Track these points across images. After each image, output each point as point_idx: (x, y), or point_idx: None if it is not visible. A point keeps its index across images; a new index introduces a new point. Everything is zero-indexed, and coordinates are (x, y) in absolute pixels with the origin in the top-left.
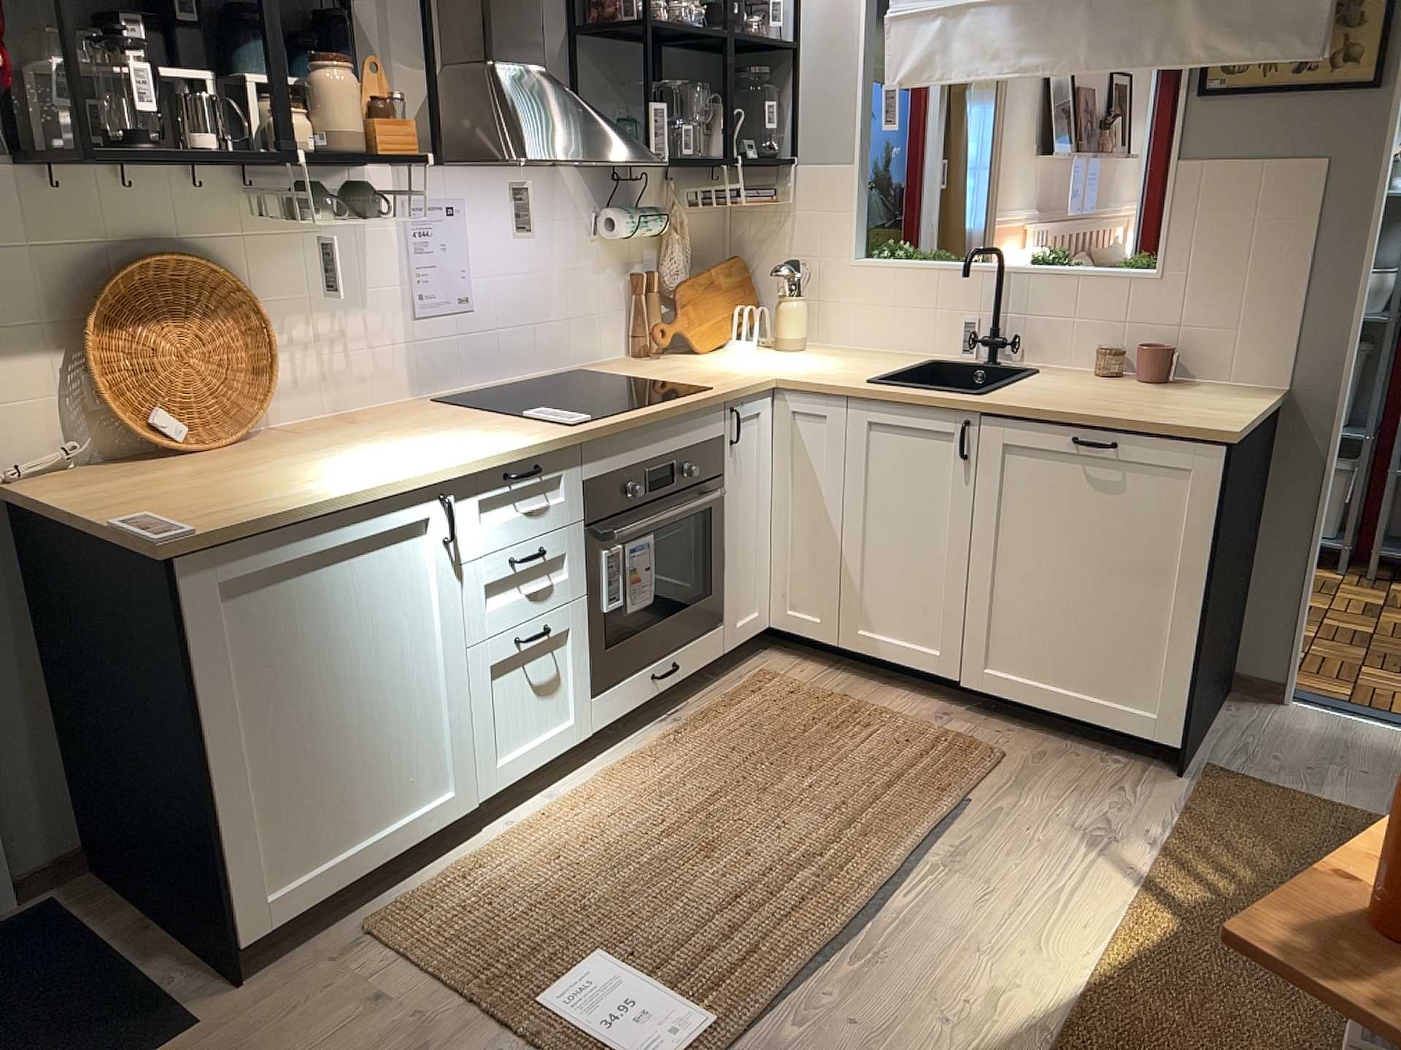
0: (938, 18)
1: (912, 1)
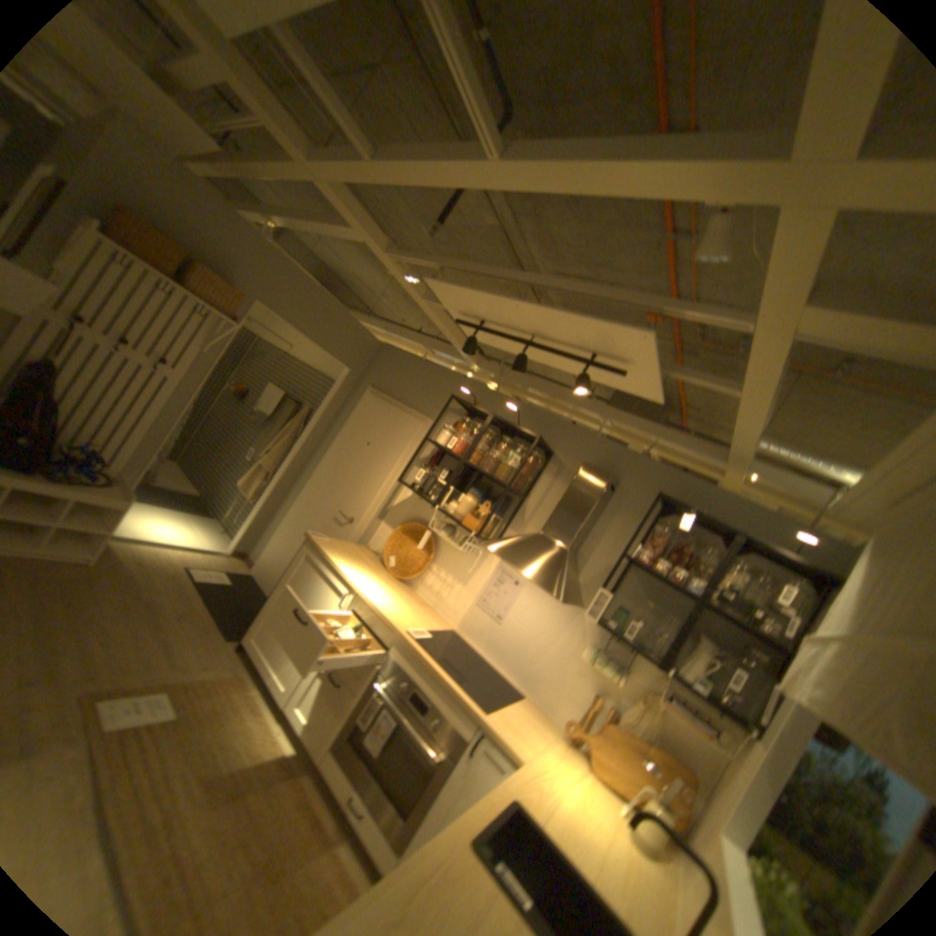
0: (824, 648)
1: (827, 633)
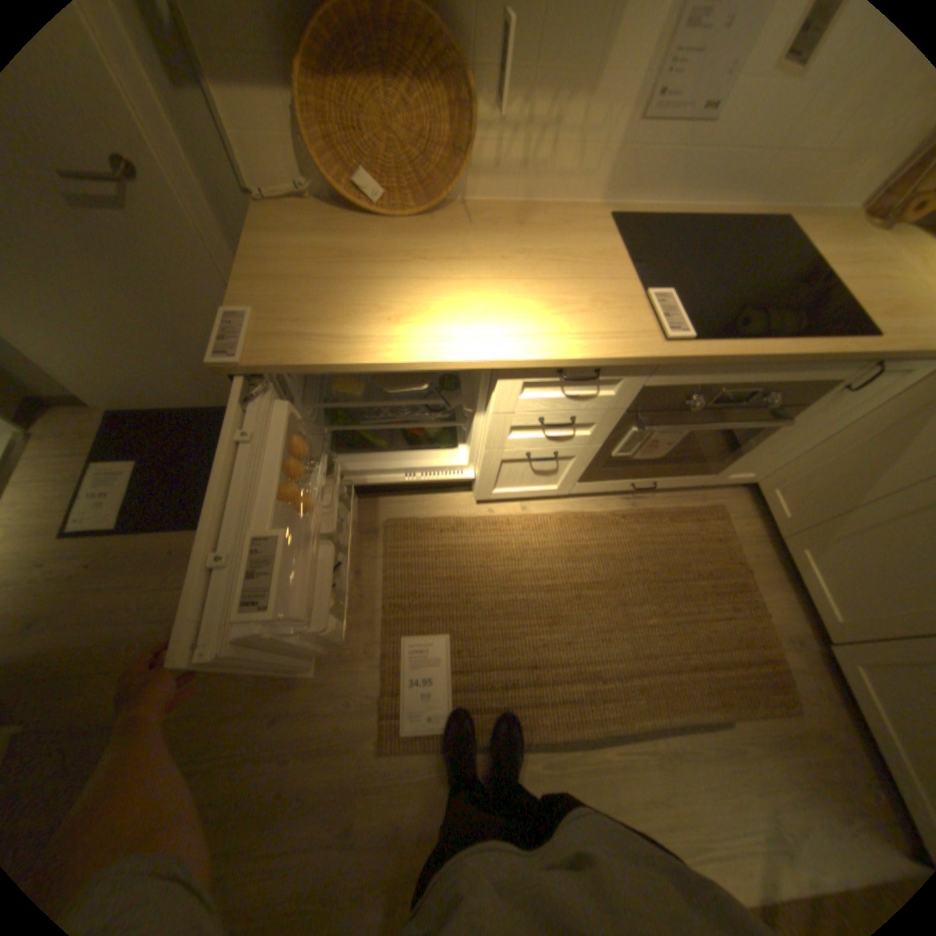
0: None
1: None
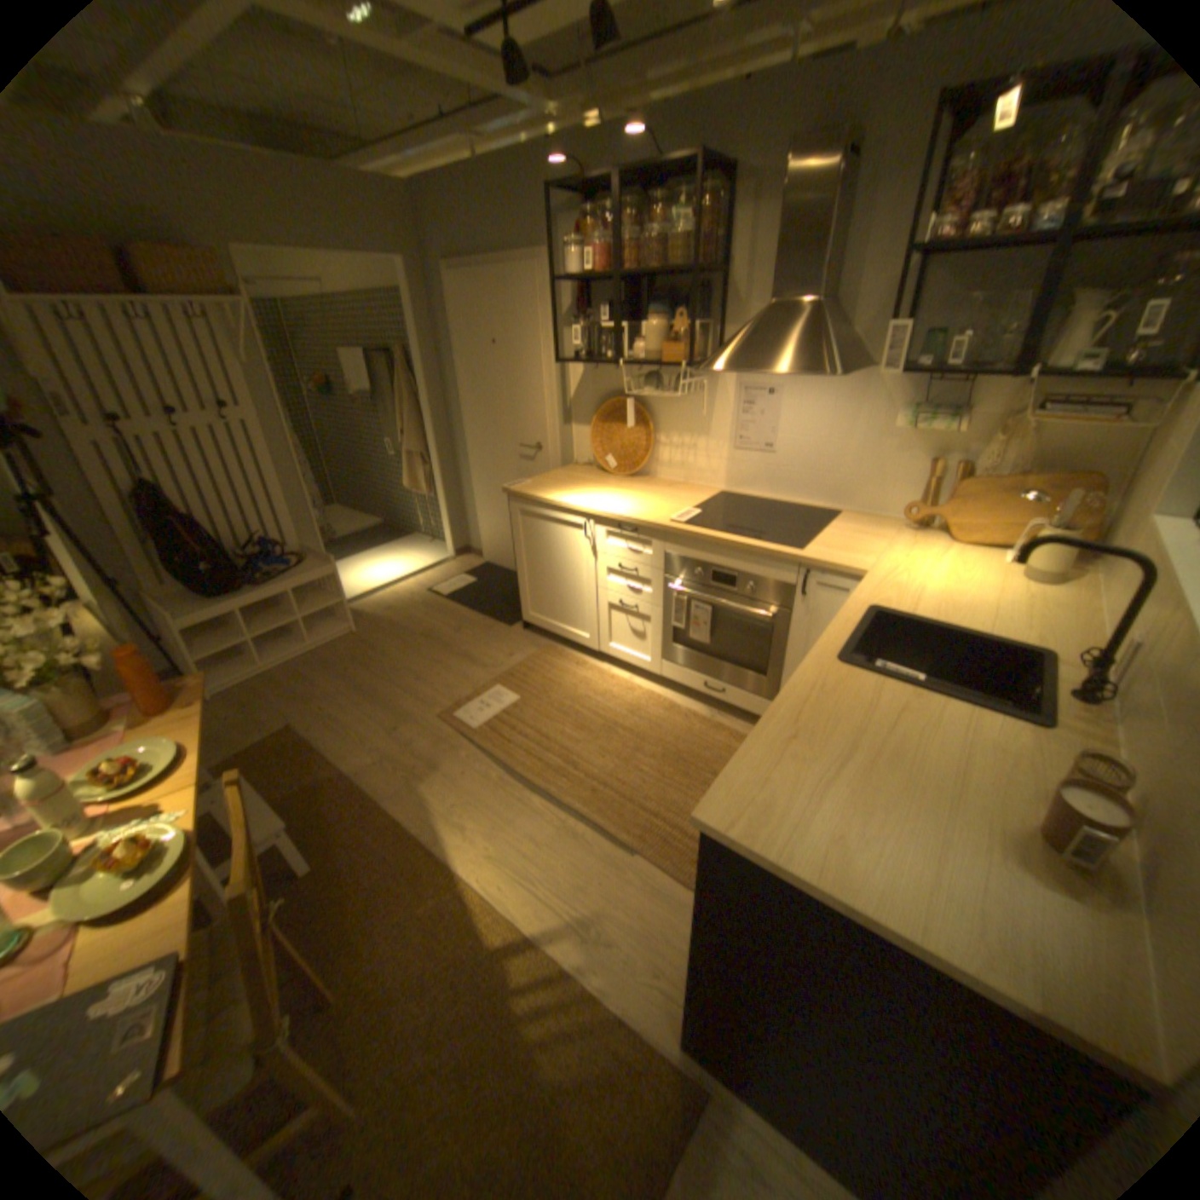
0: None
1: None
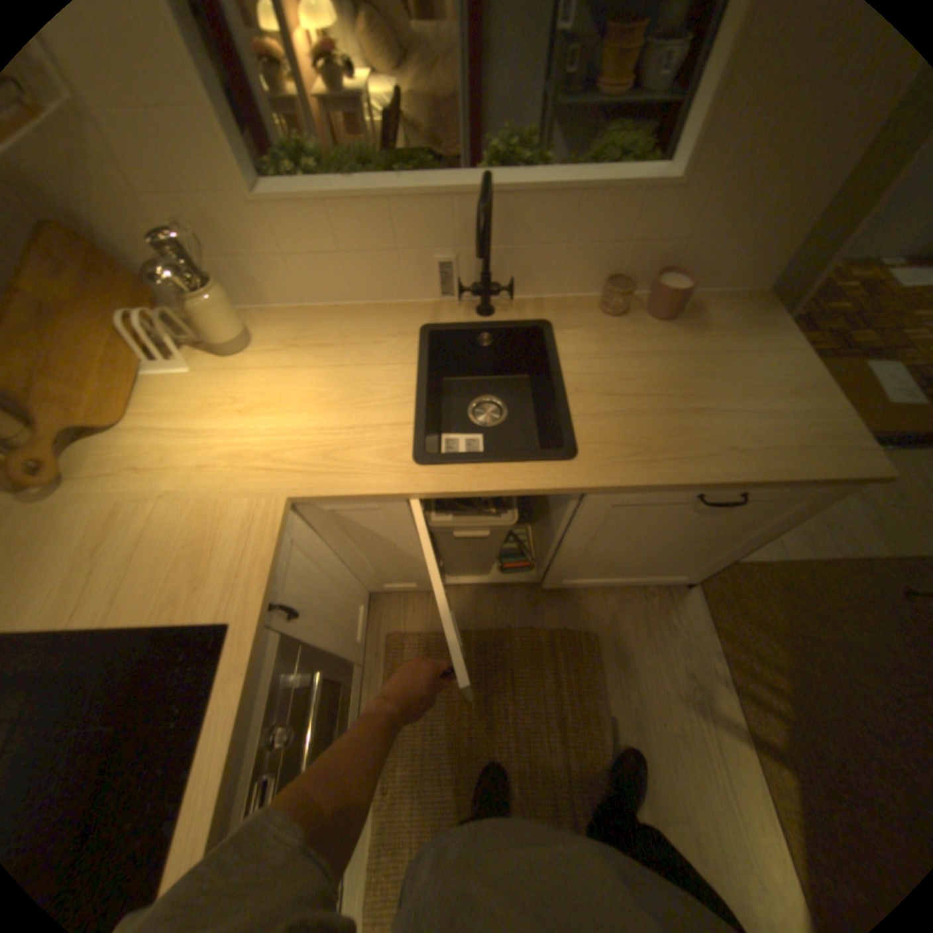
0: None
1: None
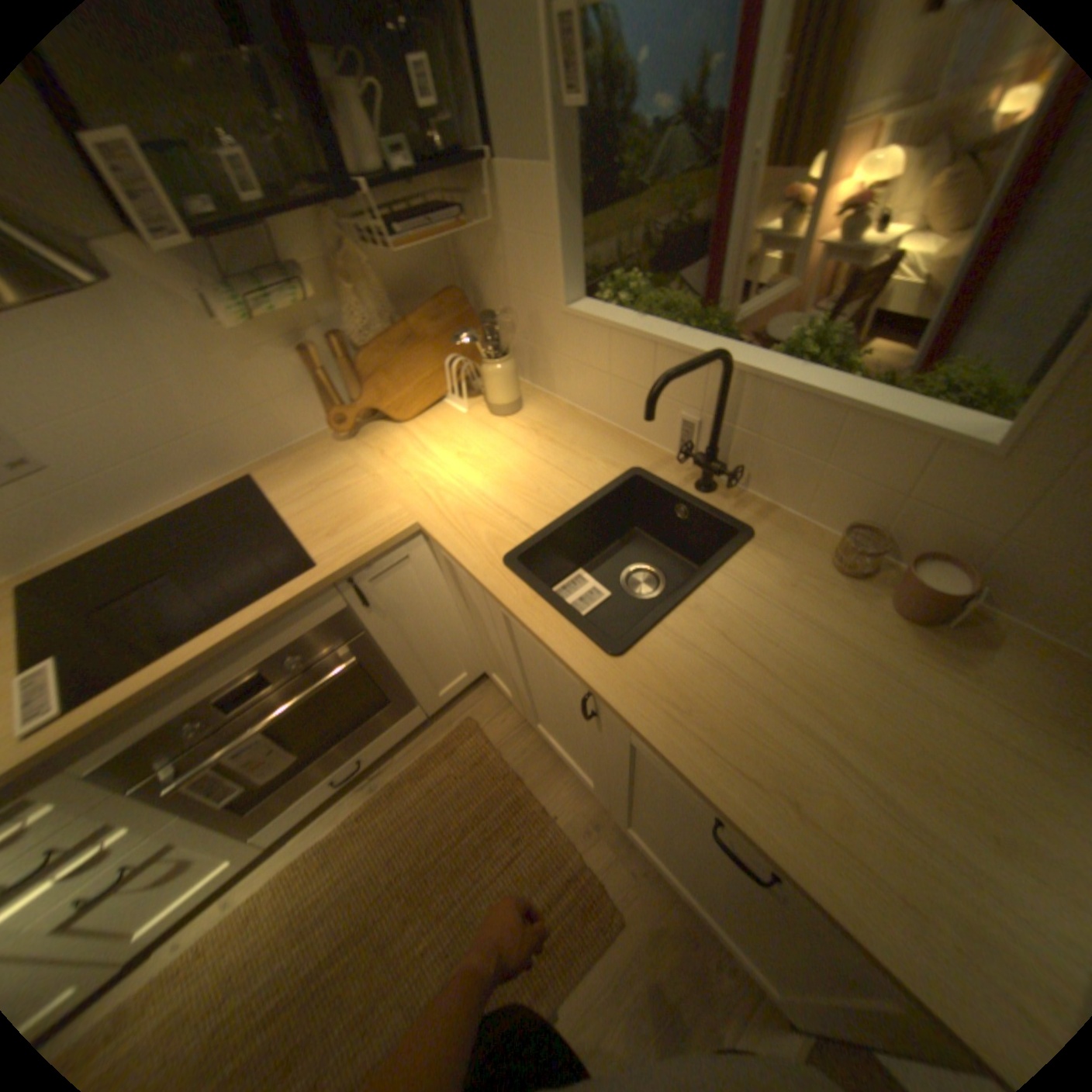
0: None
1: None
